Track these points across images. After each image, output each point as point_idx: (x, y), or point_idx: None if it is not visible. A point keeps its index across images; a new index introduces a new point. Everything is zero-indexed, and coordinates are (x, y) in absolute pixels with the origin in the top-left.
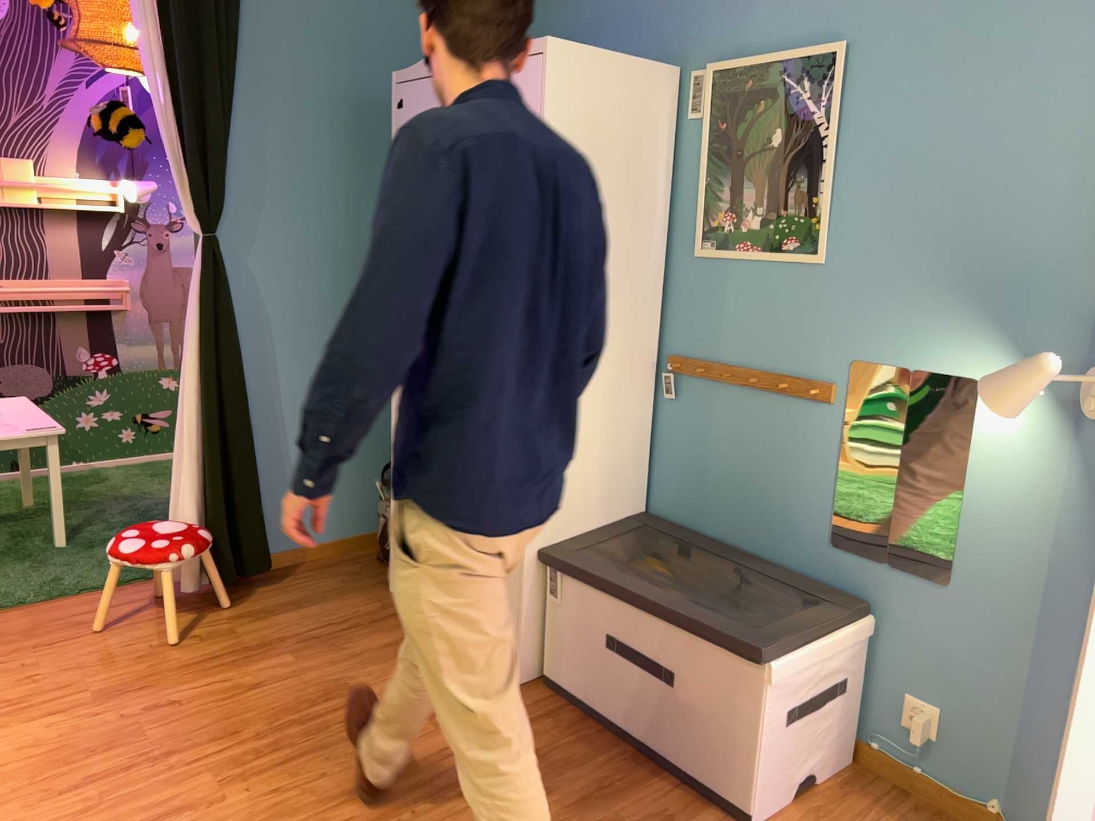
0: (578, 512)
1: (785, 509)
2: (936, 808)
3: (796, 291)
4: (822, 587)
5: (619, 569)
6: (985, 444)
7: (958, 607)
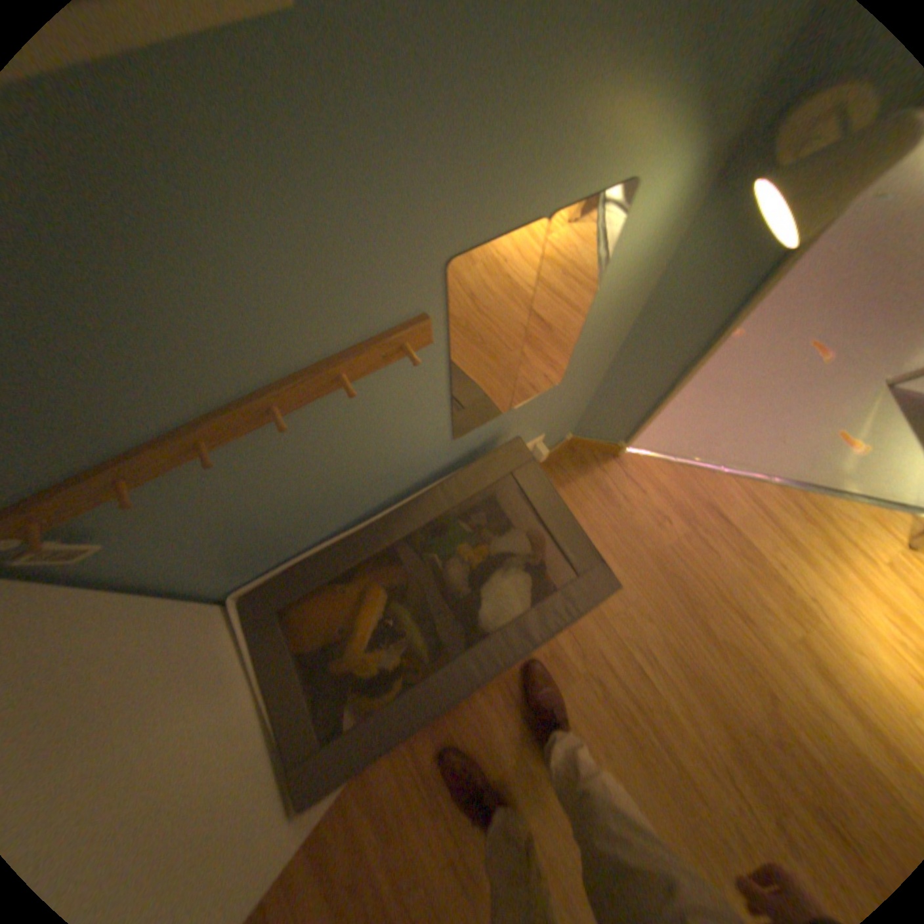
0: (238, 745)
1: (392, 459)
2: (542, 463)
3: (229, 158)
4: (450, 461)
5: (399, 699)
6: (620, 251)
7: (563, 385)
